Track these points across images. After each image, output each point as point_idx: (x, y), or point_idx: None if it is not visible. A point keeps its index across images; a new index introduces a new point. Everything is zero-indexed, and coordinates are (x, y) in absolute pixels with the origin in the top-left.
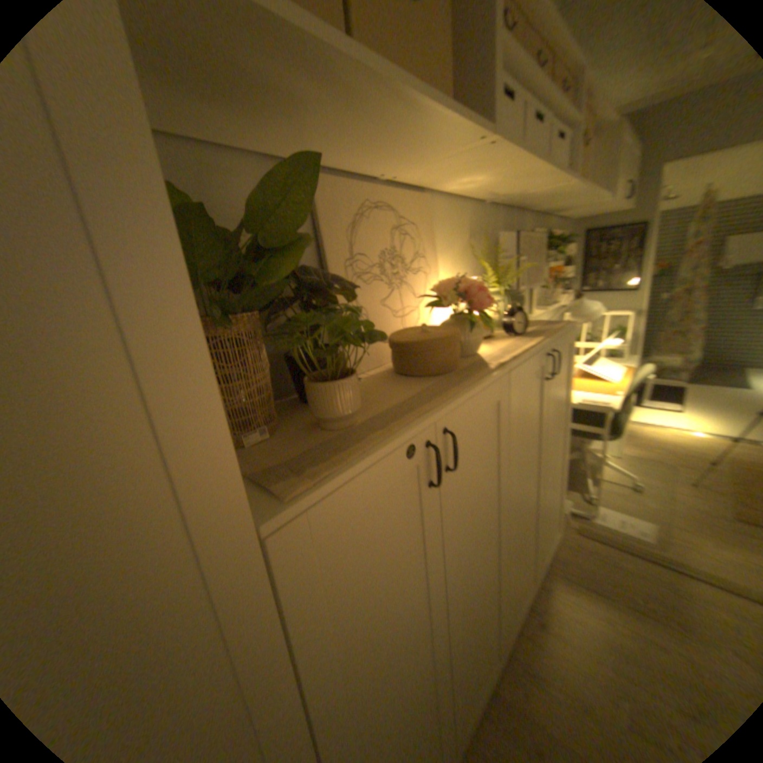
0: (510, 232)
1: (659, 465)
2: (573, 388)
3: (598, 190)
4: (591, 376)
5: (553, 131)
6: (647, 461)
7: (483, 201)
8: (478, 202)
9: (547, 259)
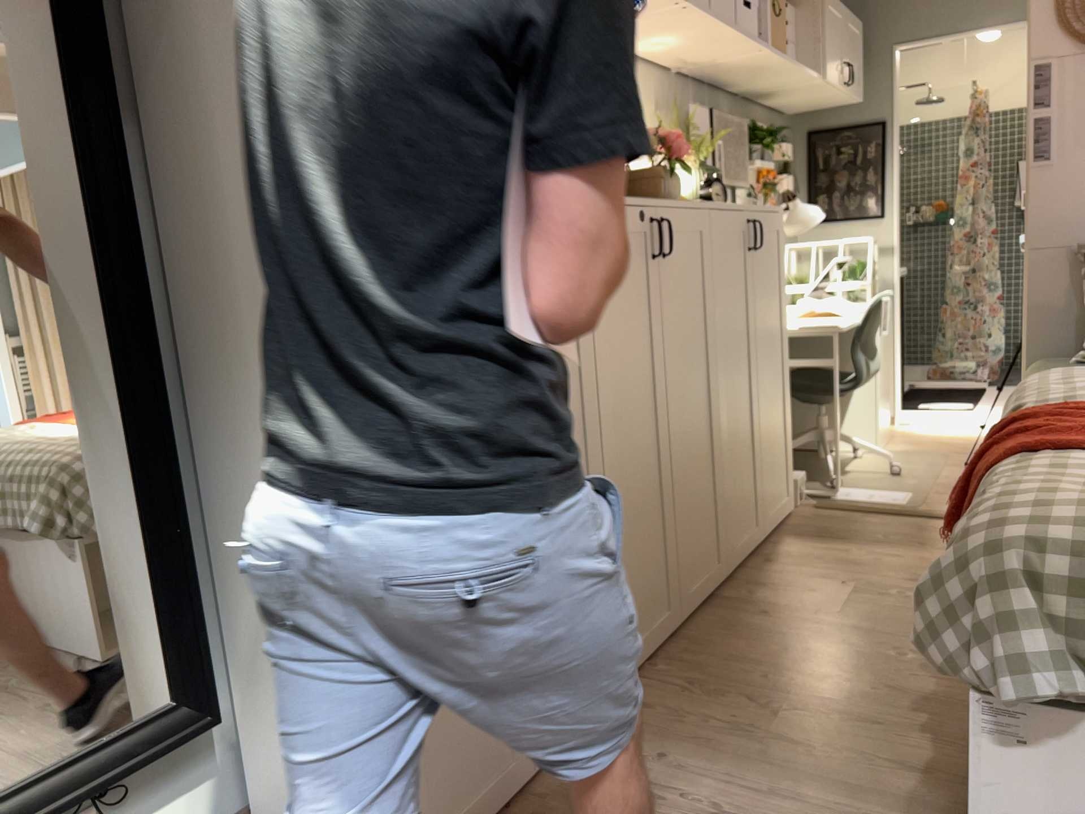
0: (701, 113)
1: (928, 453)
2: (786, 290)
3: (804, 71)
4: (820, 314)
5: (739, 1)
6: (914, 452)
7: (667, 70)
8: (662, 71)
9: (752, 160)
